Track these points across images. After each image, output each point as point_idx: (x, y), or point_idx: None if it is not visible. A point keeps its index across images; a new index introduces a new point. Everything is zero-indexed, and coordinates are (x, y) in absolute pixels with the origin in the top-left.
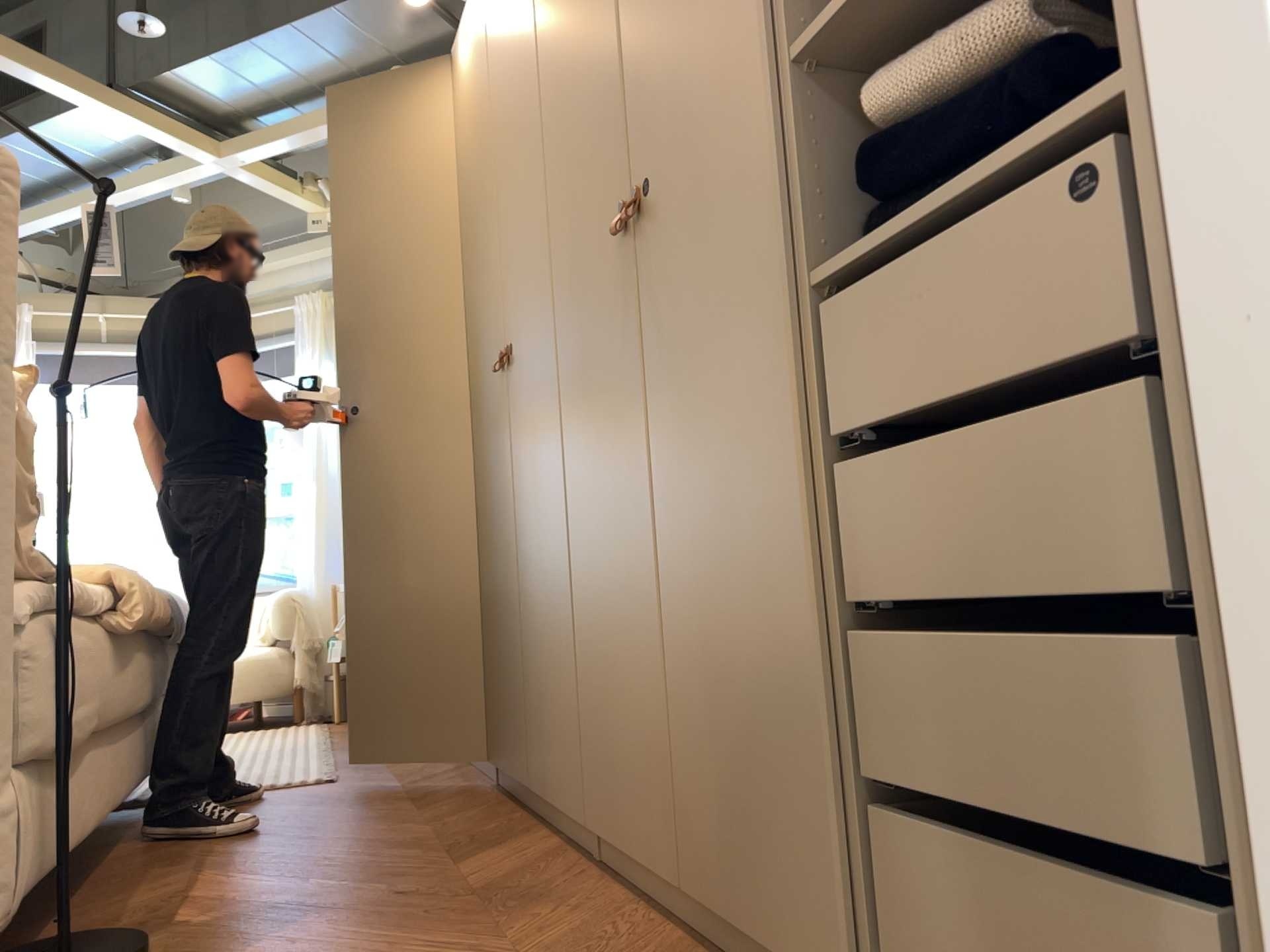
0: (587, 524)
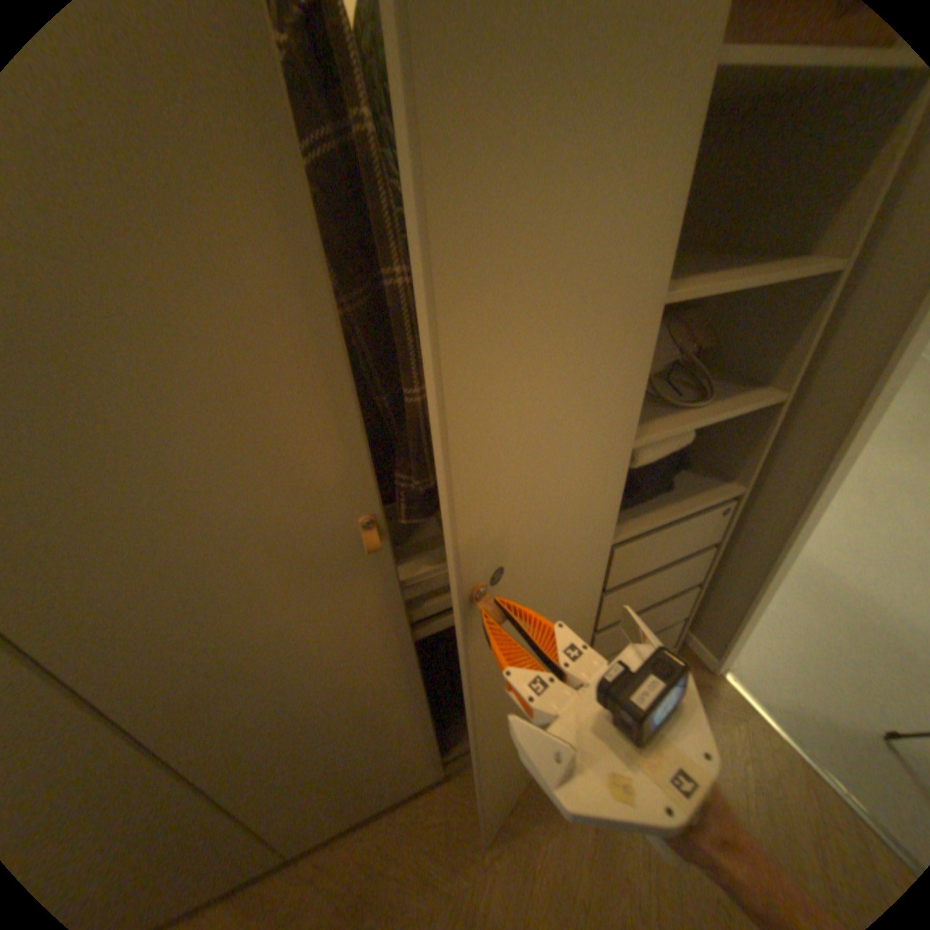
0: (257, 763)
